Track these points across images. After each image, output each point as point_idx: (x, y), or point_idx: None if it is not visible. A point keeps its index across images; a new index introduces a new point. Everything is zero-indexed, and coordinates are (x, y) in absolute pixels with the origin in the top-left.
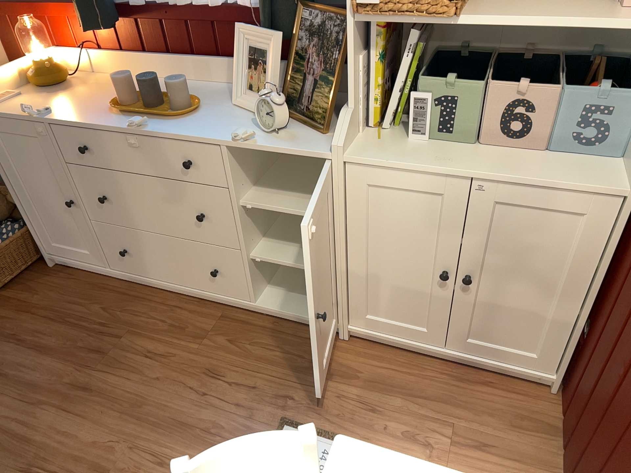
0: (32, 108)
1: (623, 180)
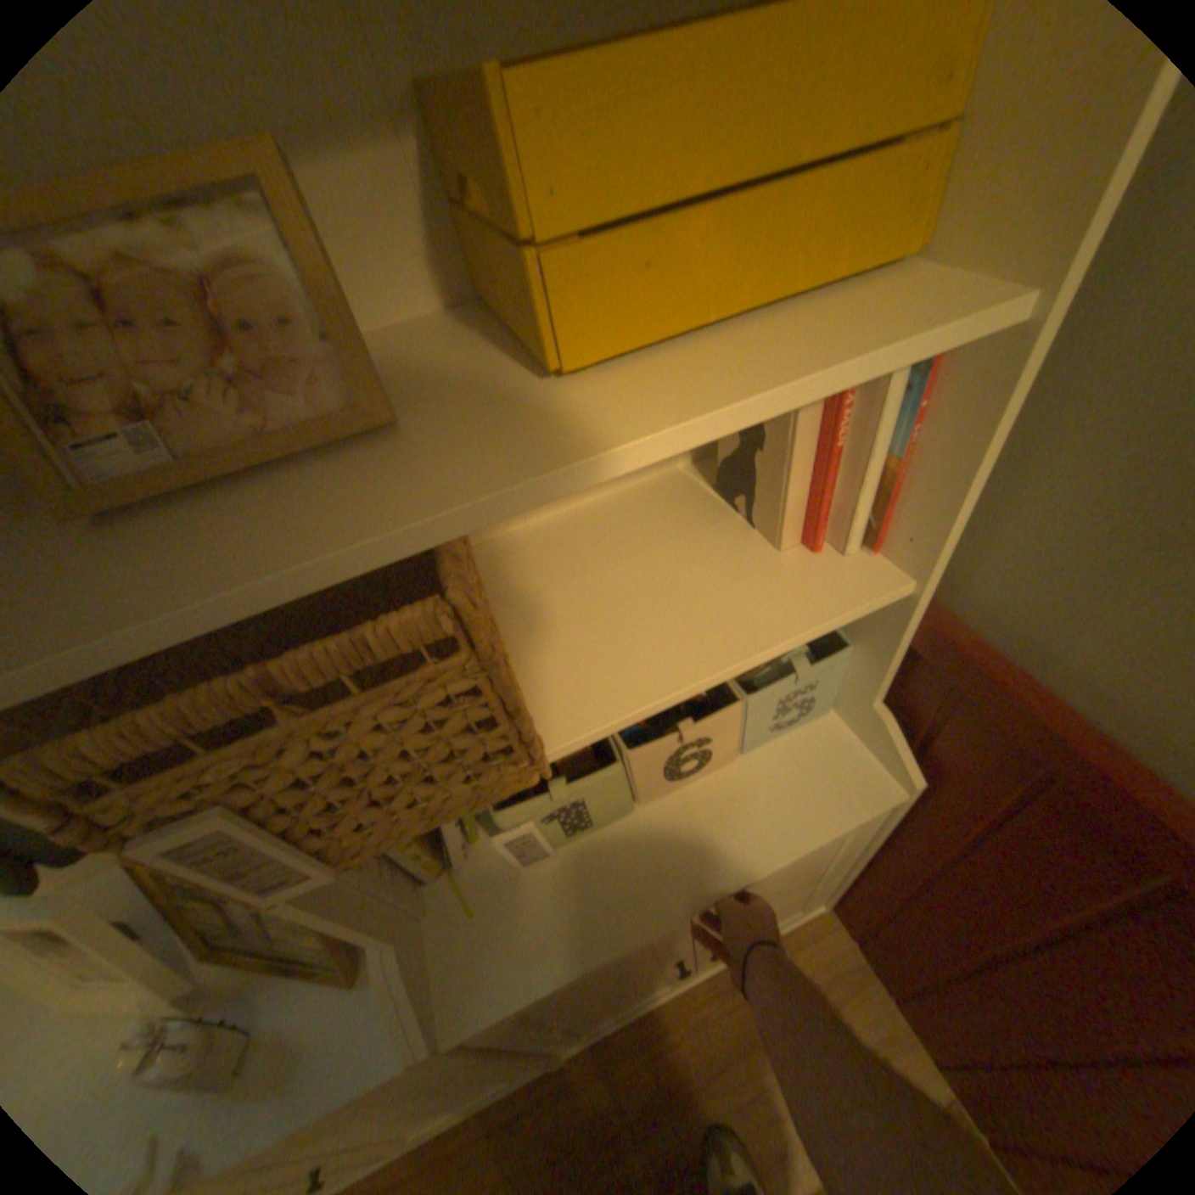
0: None
1: (882, 777)
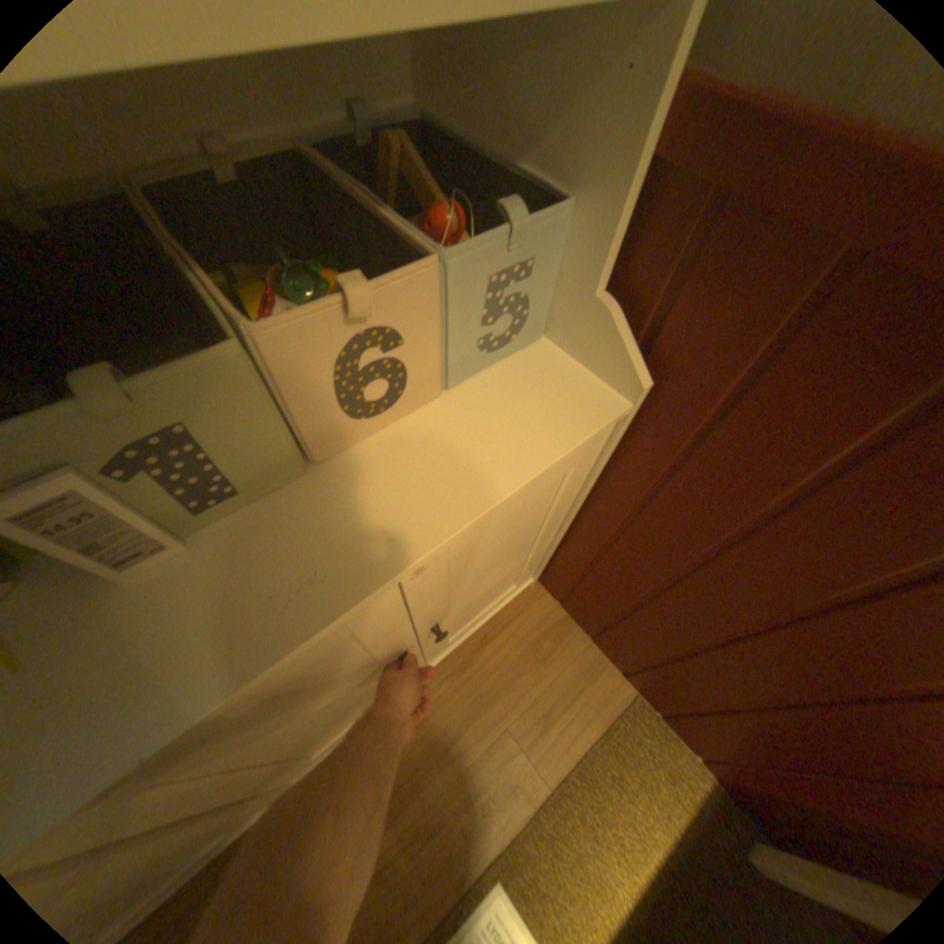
0: None
1: (603, 390)
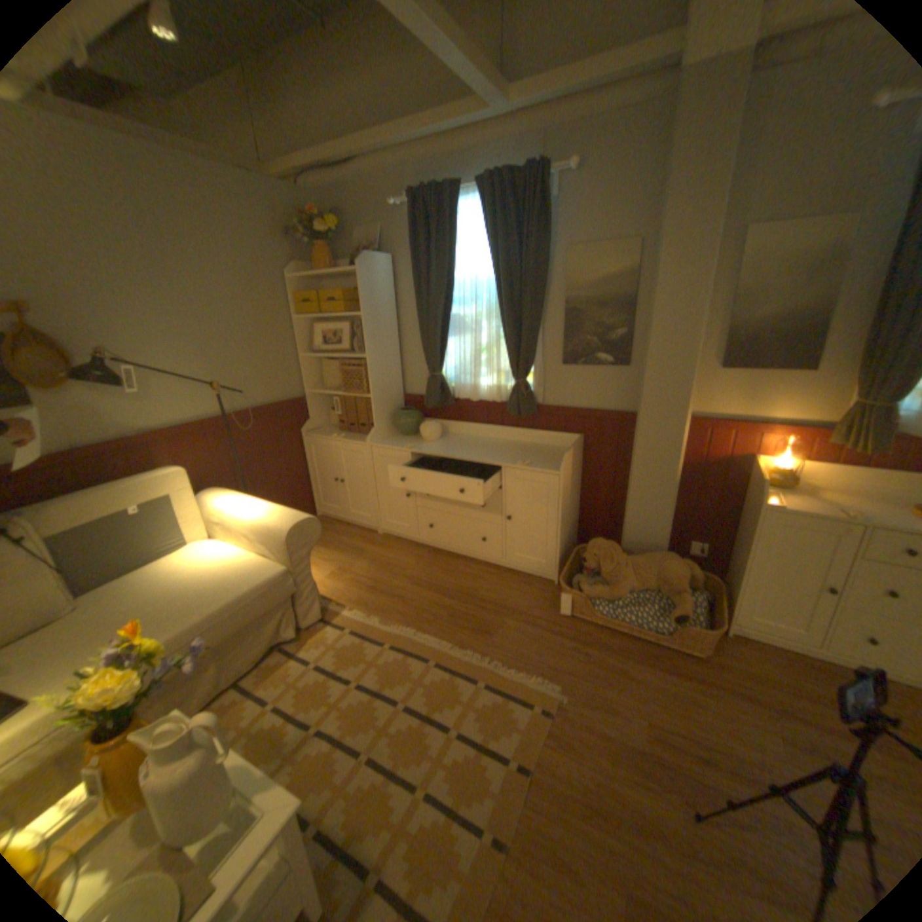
0: (841, 512)
1: None
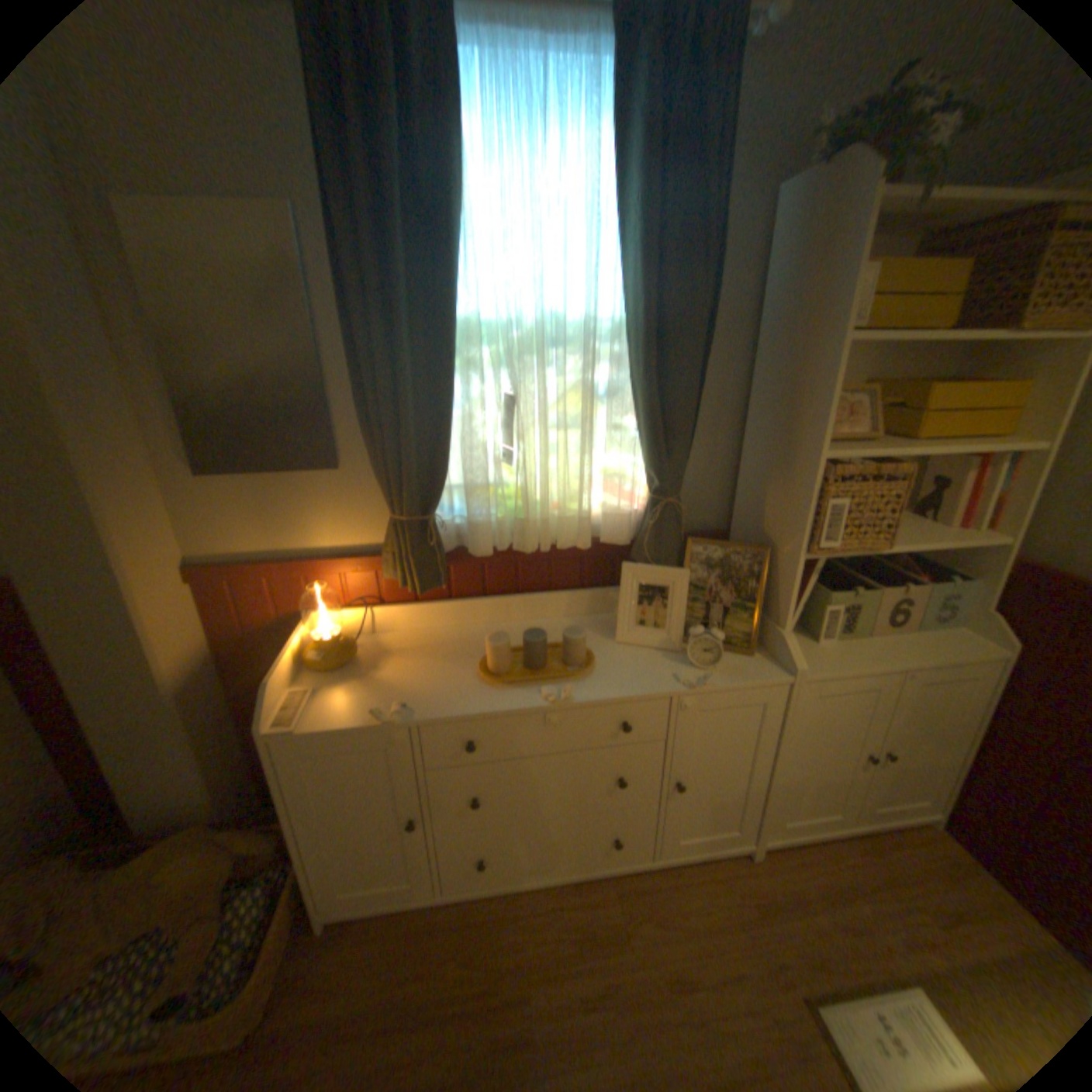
0: (377, 711)
1: (995, 649)
